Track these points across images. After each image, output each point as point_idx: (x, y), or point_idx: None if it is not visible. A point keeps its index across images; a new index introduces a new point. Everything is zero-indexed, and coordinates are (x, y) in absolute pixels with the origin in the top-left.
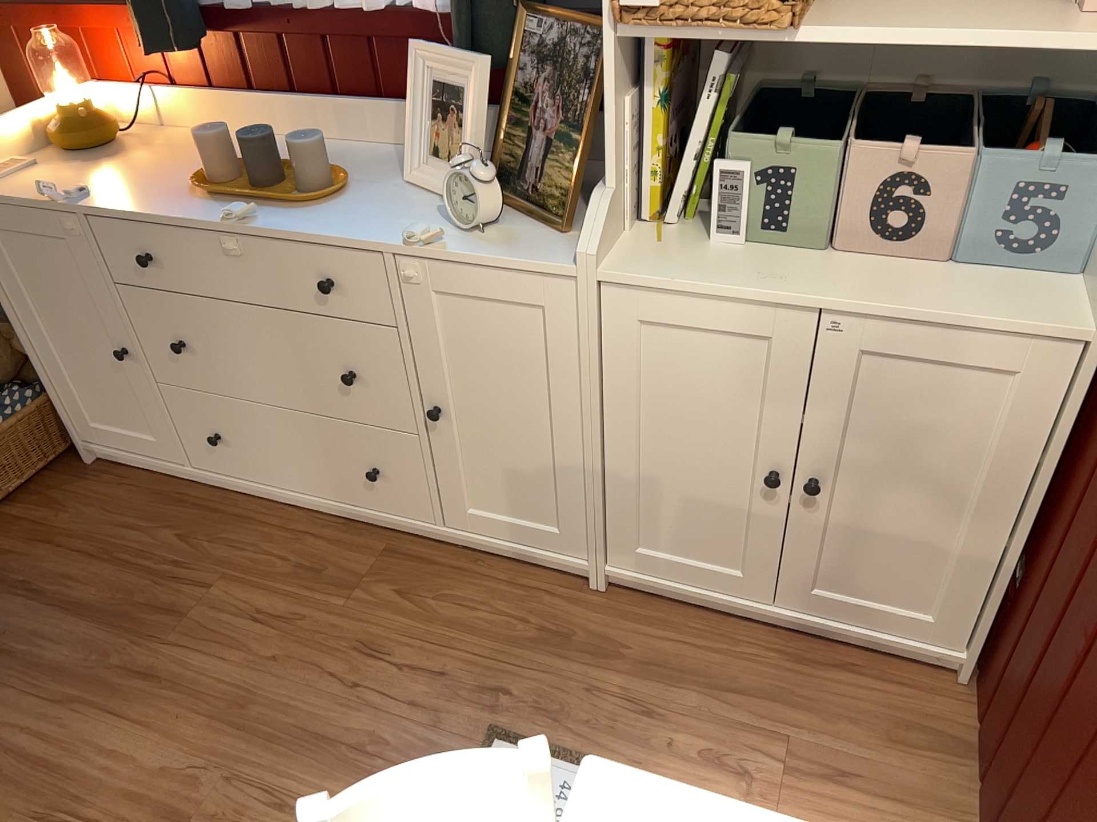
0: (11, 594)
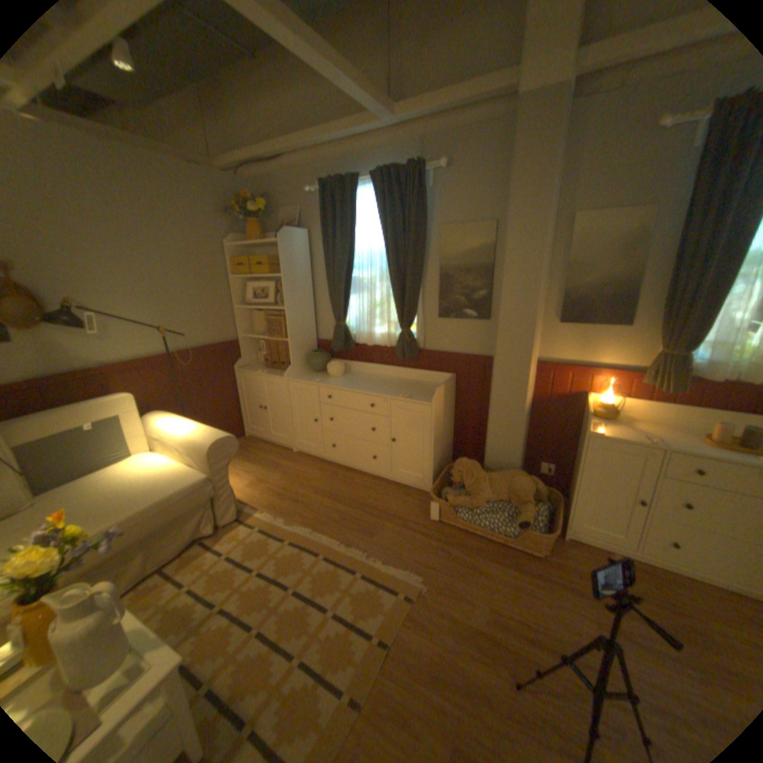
0: (601, 609)
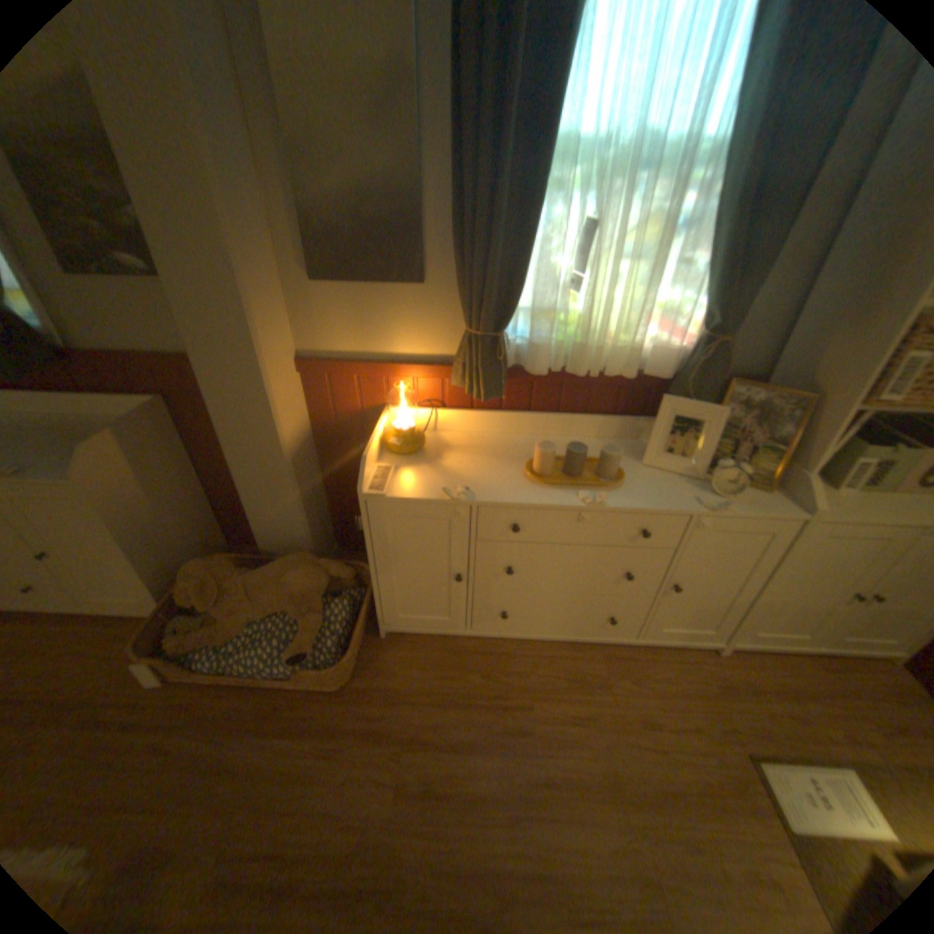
0: (408, 752)
